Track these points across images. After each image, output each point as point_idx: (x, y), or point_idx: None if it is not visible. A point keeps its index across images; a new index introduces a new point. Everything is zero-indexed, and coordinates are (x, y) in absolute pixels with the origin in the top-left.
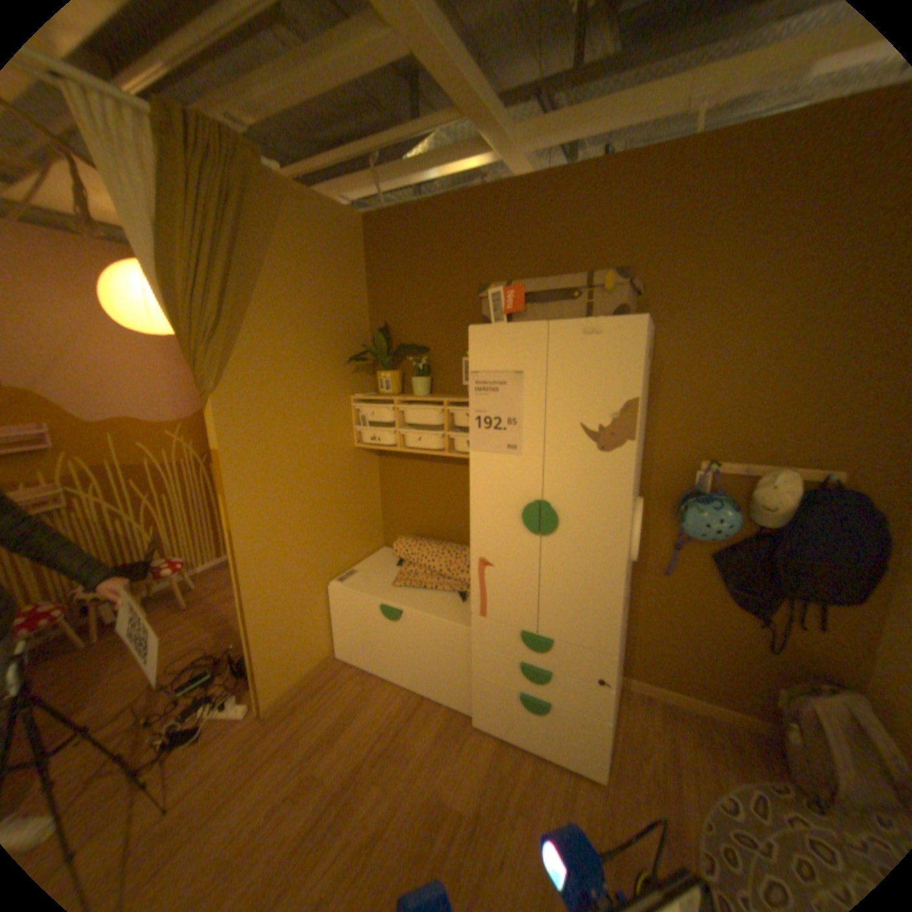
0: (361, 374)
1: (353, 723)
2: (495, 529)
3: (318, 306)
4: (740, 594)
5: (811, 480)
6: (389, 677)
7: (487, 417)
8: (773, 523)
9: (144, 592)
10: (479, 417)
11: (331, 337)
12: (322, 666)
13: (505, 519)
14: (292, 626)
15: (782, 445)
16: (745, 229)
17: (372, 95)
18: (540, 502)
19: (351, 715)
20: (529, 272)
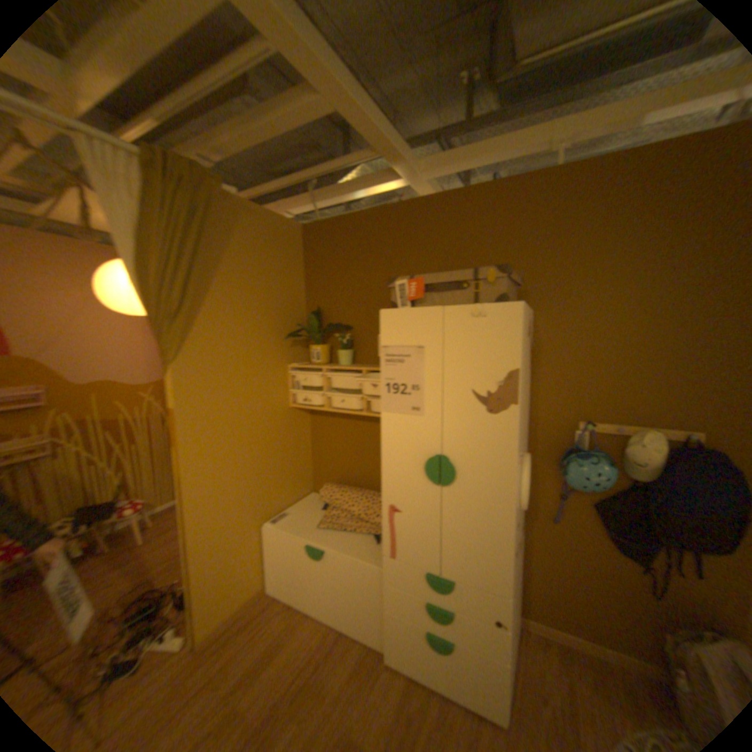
0: (297, 348)
1: (276, 658)
2: (403, 480)
3: (263, 294)
4: (621, 541)
5: (675, 440)
6: (311, 614)
7: (395, 384)
8: (645, 477)
9: (107, 529)
10: (388, 383)
11: (273, 318)
12: (253, 602)
13: (410, 471)
14: (228, 564)
15: (647, 409)
16: (601, 235)
17: (314, 140)
18: (440, 456)
19: (275, 650)
20: (431, 268)
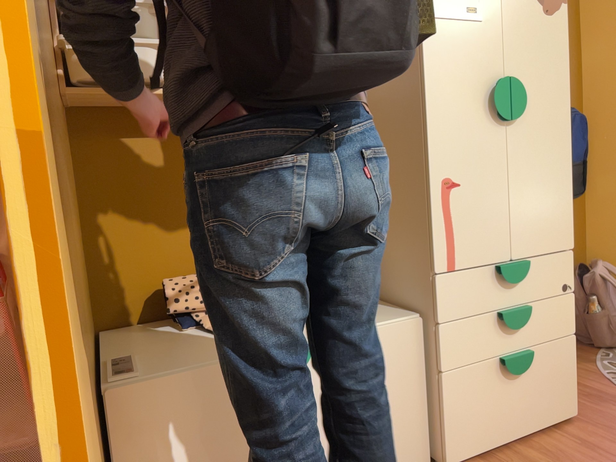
0: None
1: None
2: (460, 129)
3: None
4: None
5: None
6: None
7: None
8: None
9: None
10: None
11: None
12: None
13: (470, 112)
14: None
15: None
16: None
17: None
18: (507, 77)
19: None
20: None
